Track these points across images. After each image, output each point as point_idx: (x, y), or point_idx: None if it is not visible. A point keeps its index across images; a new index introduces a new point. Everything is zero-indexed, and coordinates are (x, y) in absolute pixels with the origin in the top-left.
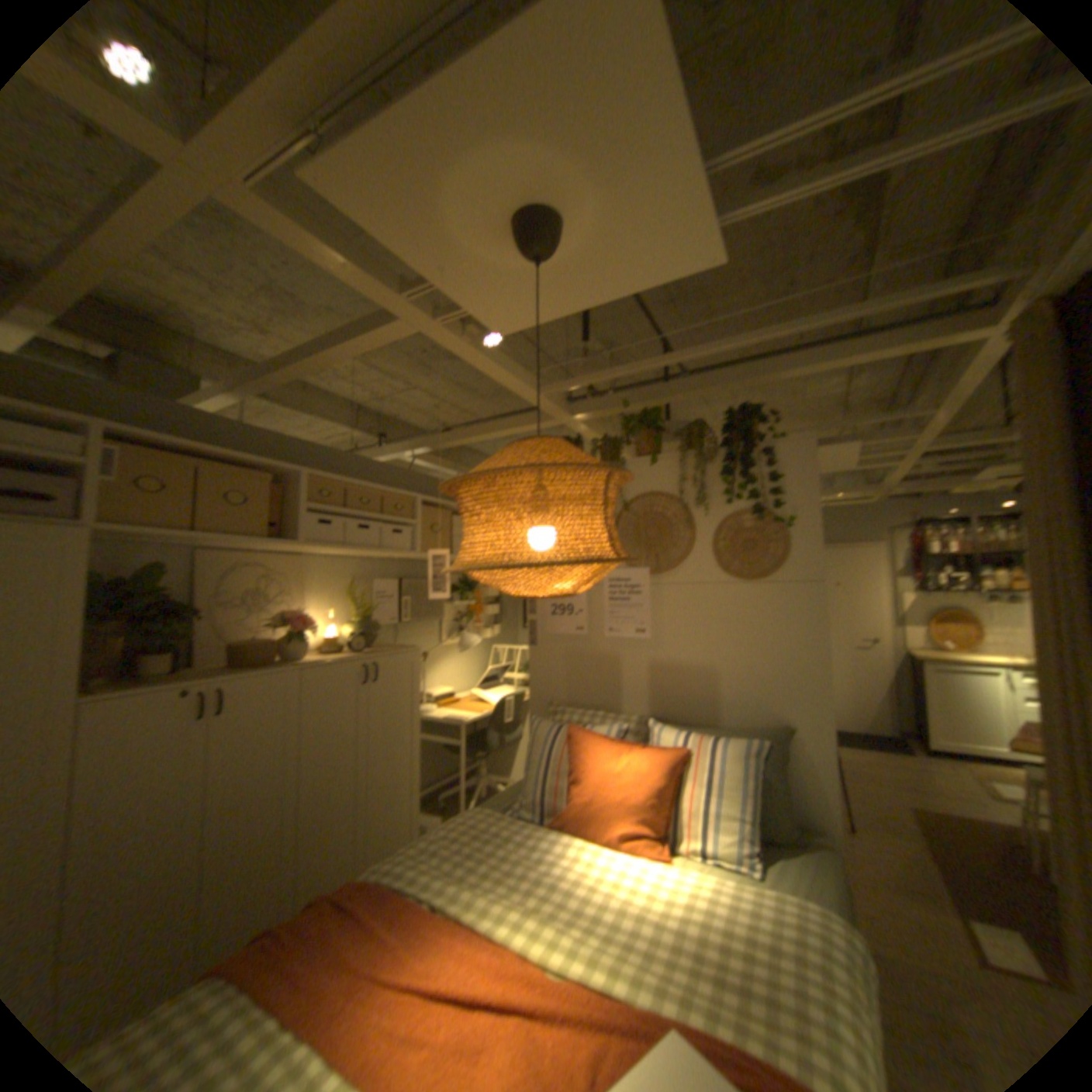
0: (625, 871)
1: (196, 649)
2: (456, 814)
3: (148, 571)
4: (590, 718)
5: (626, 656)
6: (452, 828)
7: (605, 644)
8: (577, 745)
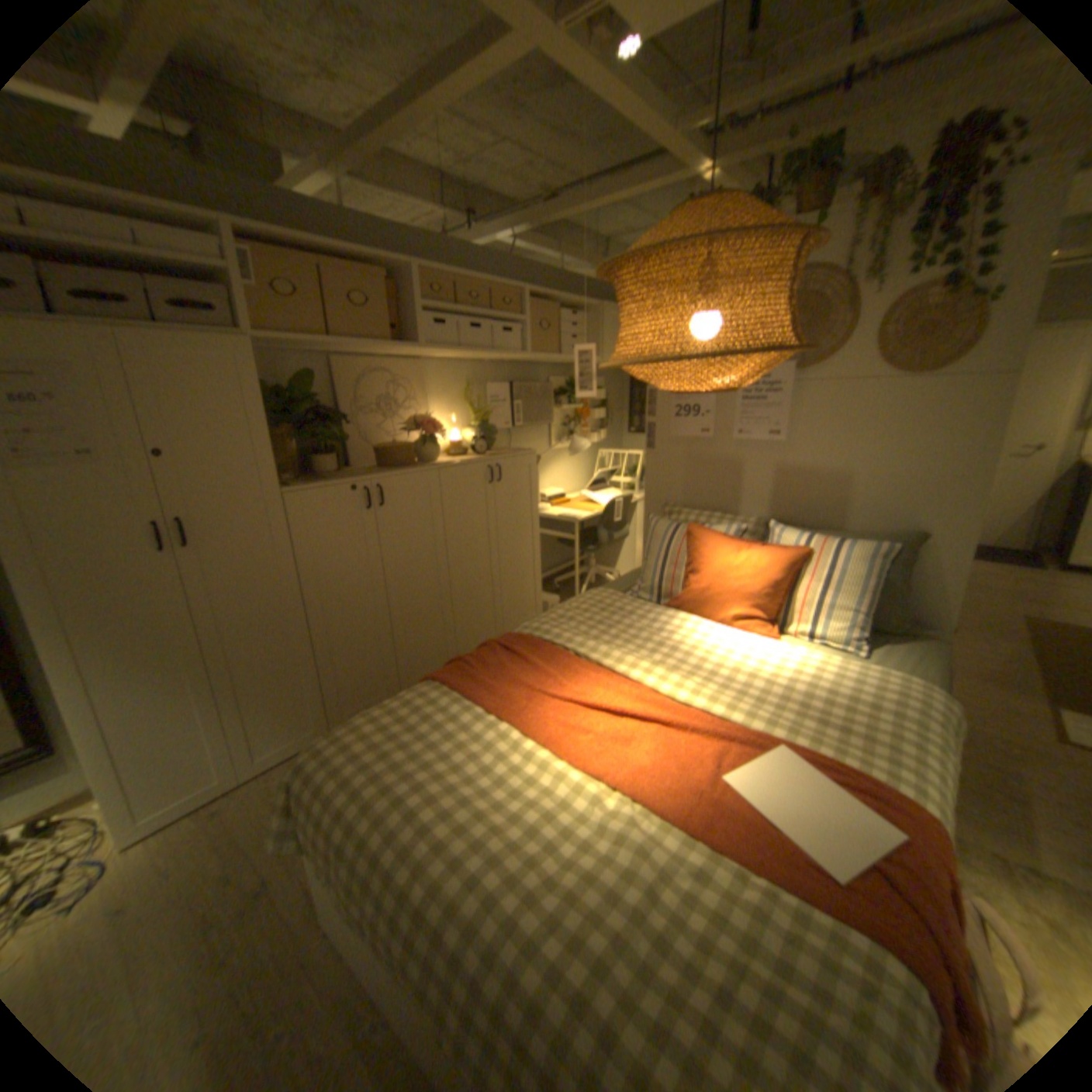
0: (739, 642)
1: (349, 452)
2: (569, 595)
3: (298, 380)
4: (707, 519)
5: (750, 460)
6: (582, 602)
7: (729, 448)
8: (698, 542)
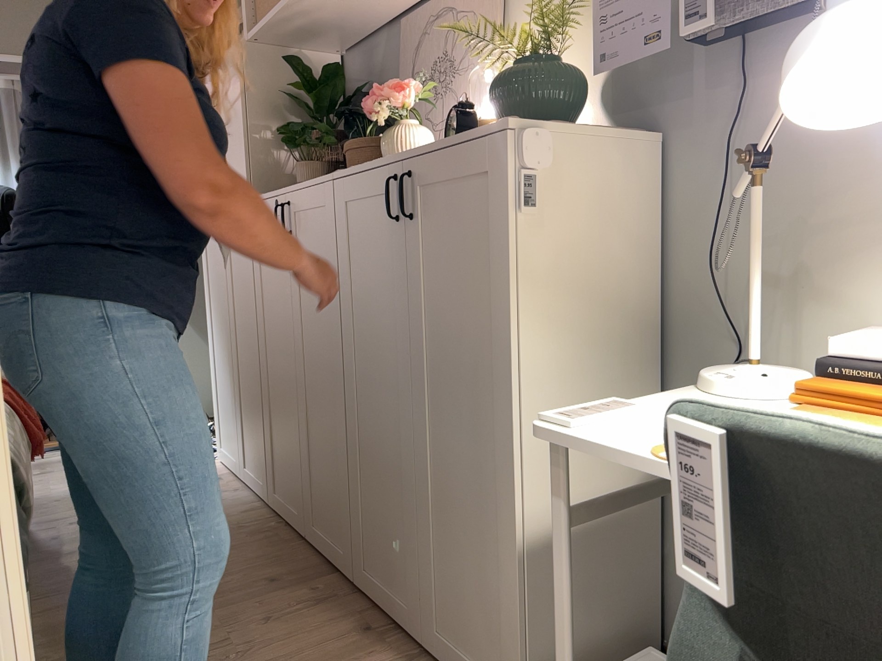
0: None
1: None
2: None
3: (340, 72)
4: None
5: None
6: None
7: None
8: None
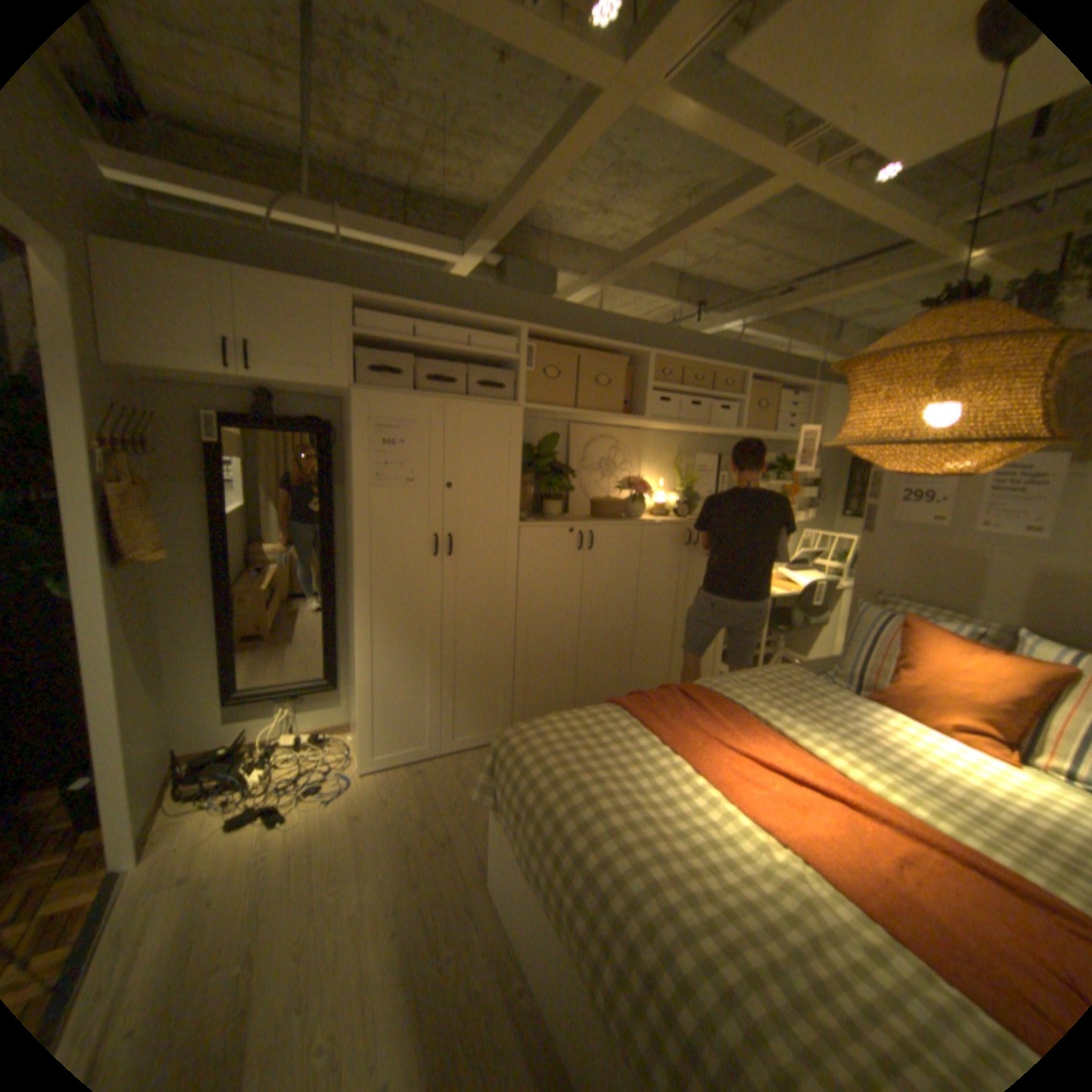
0: (959, 757)
1: (569, 503)
2: None
3: (544, 442)
4: (932, 617)
5: (999, 558)
6: (768, 674)
7: (969, 542)
8: (916, 636)
